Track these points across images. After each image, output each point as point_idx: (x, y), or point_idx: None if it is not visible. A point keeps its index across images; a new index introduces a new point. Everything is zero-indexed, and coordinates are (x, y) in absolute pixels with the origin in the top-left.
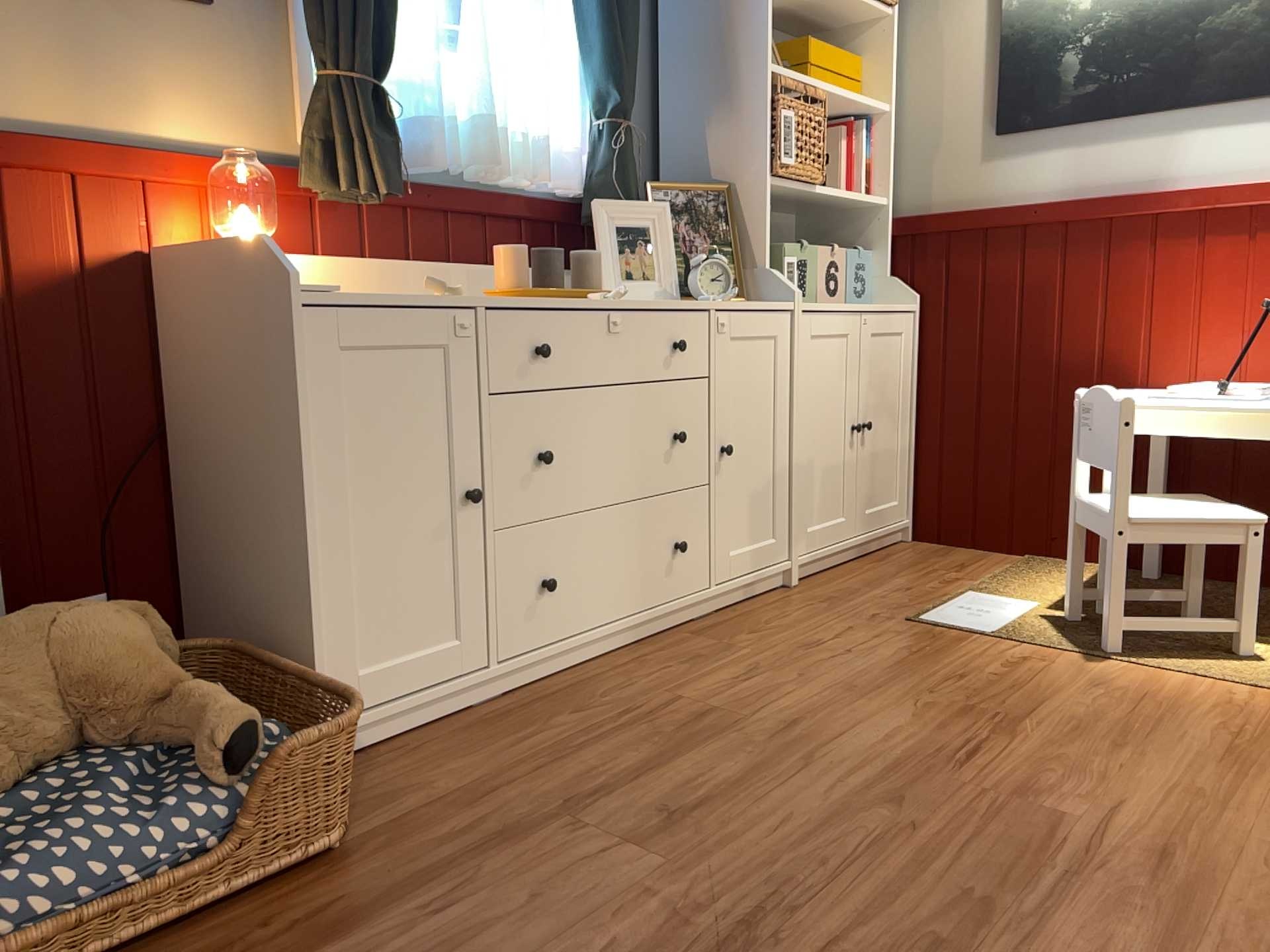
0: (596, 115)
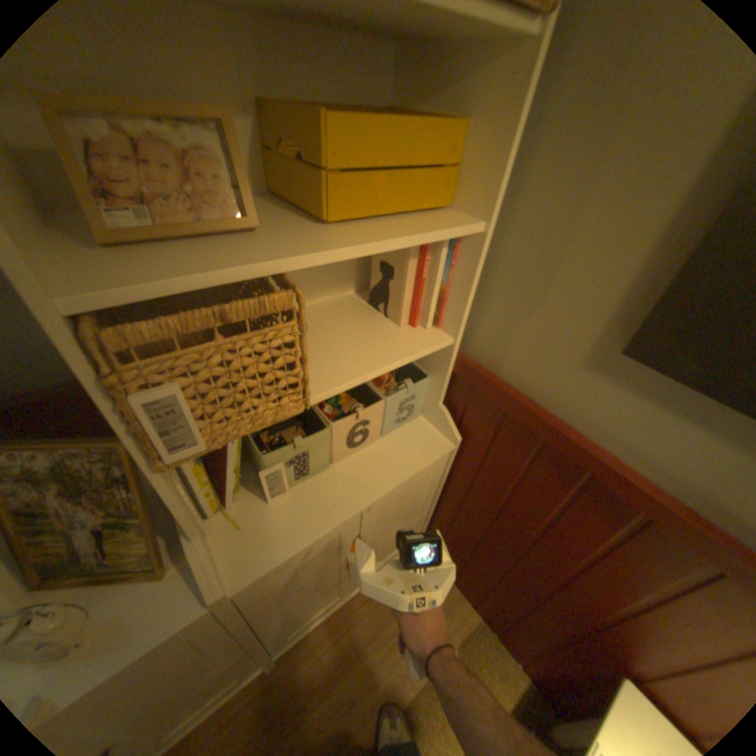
0: None
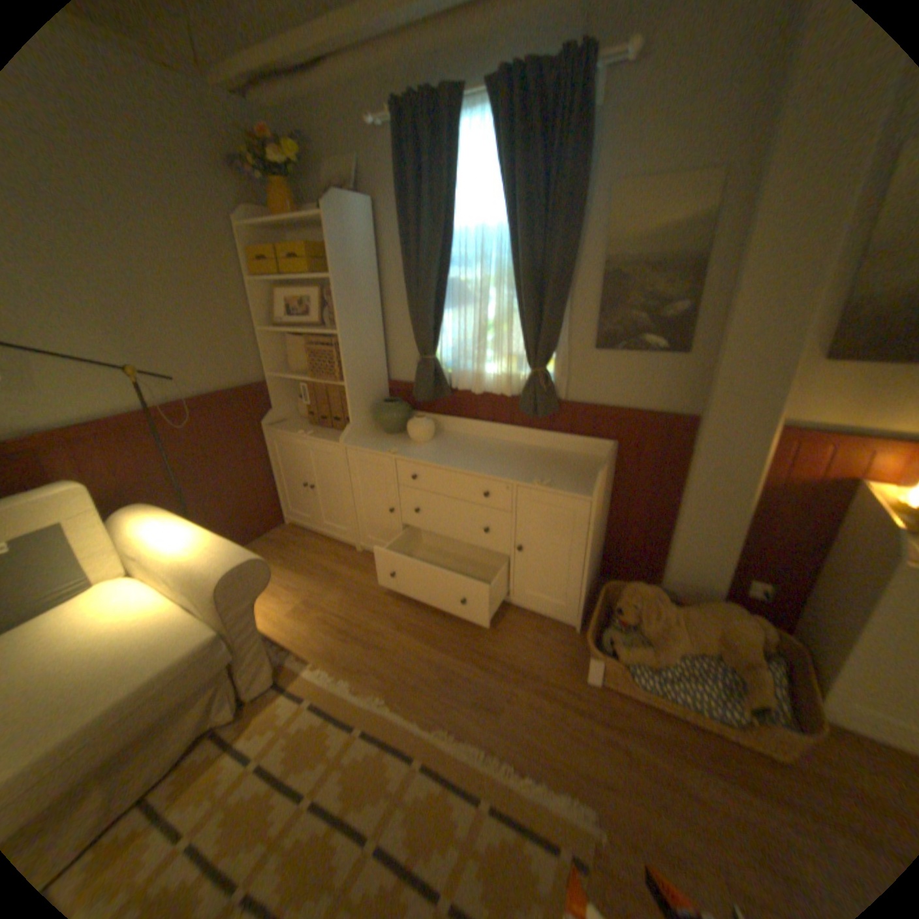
0: None
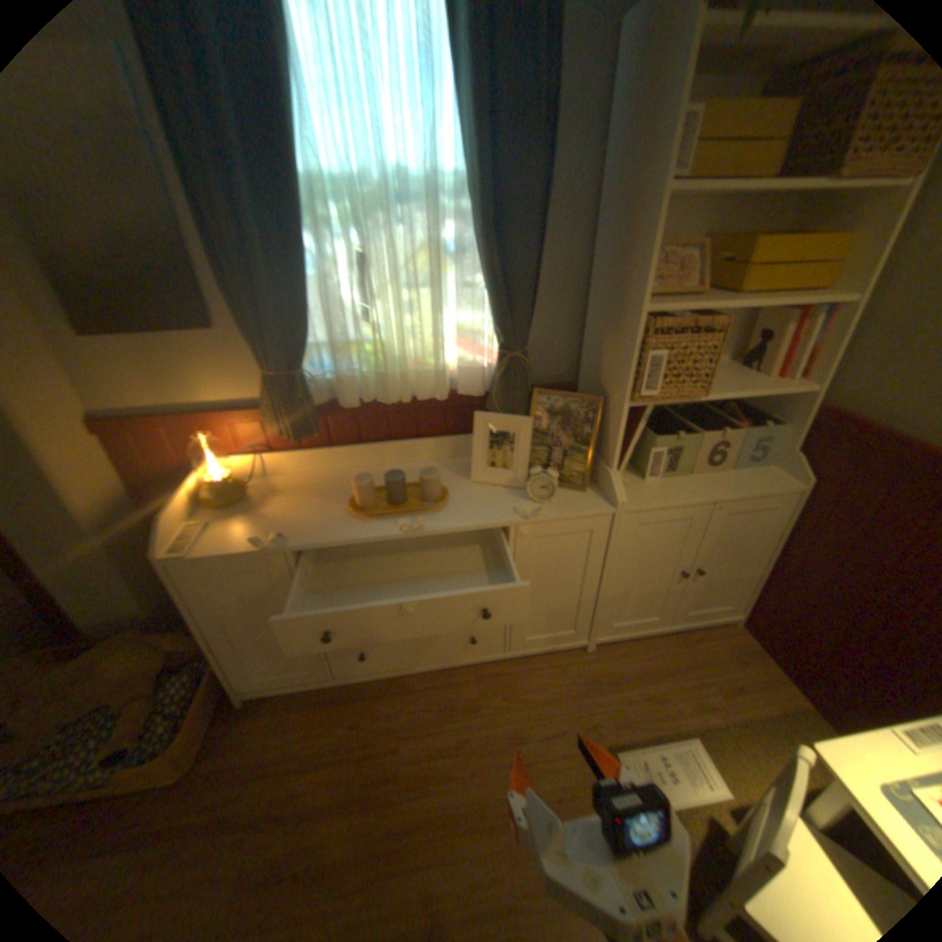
0: (497, 341)
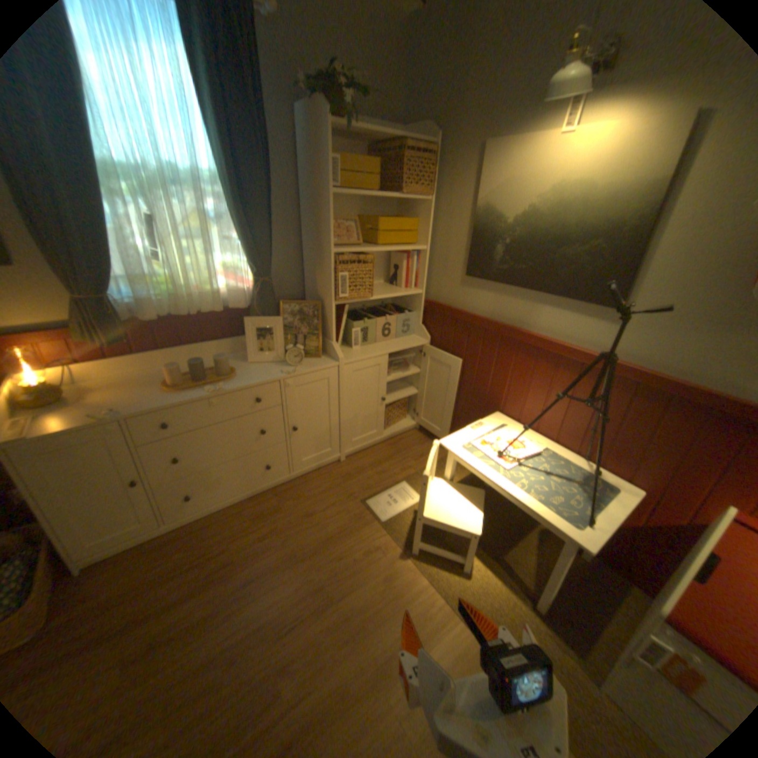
0: (252, 273)
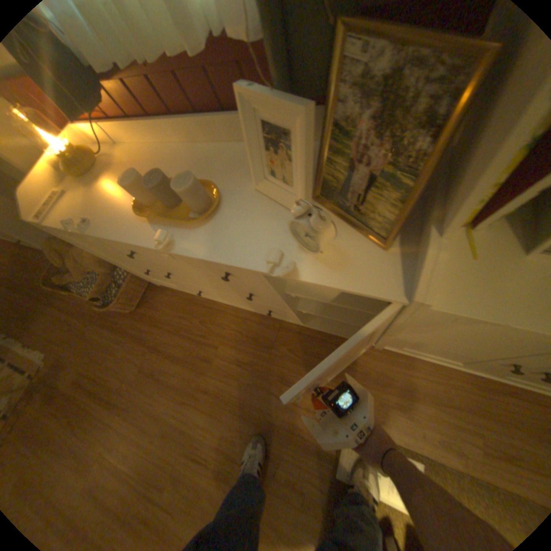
0: None
